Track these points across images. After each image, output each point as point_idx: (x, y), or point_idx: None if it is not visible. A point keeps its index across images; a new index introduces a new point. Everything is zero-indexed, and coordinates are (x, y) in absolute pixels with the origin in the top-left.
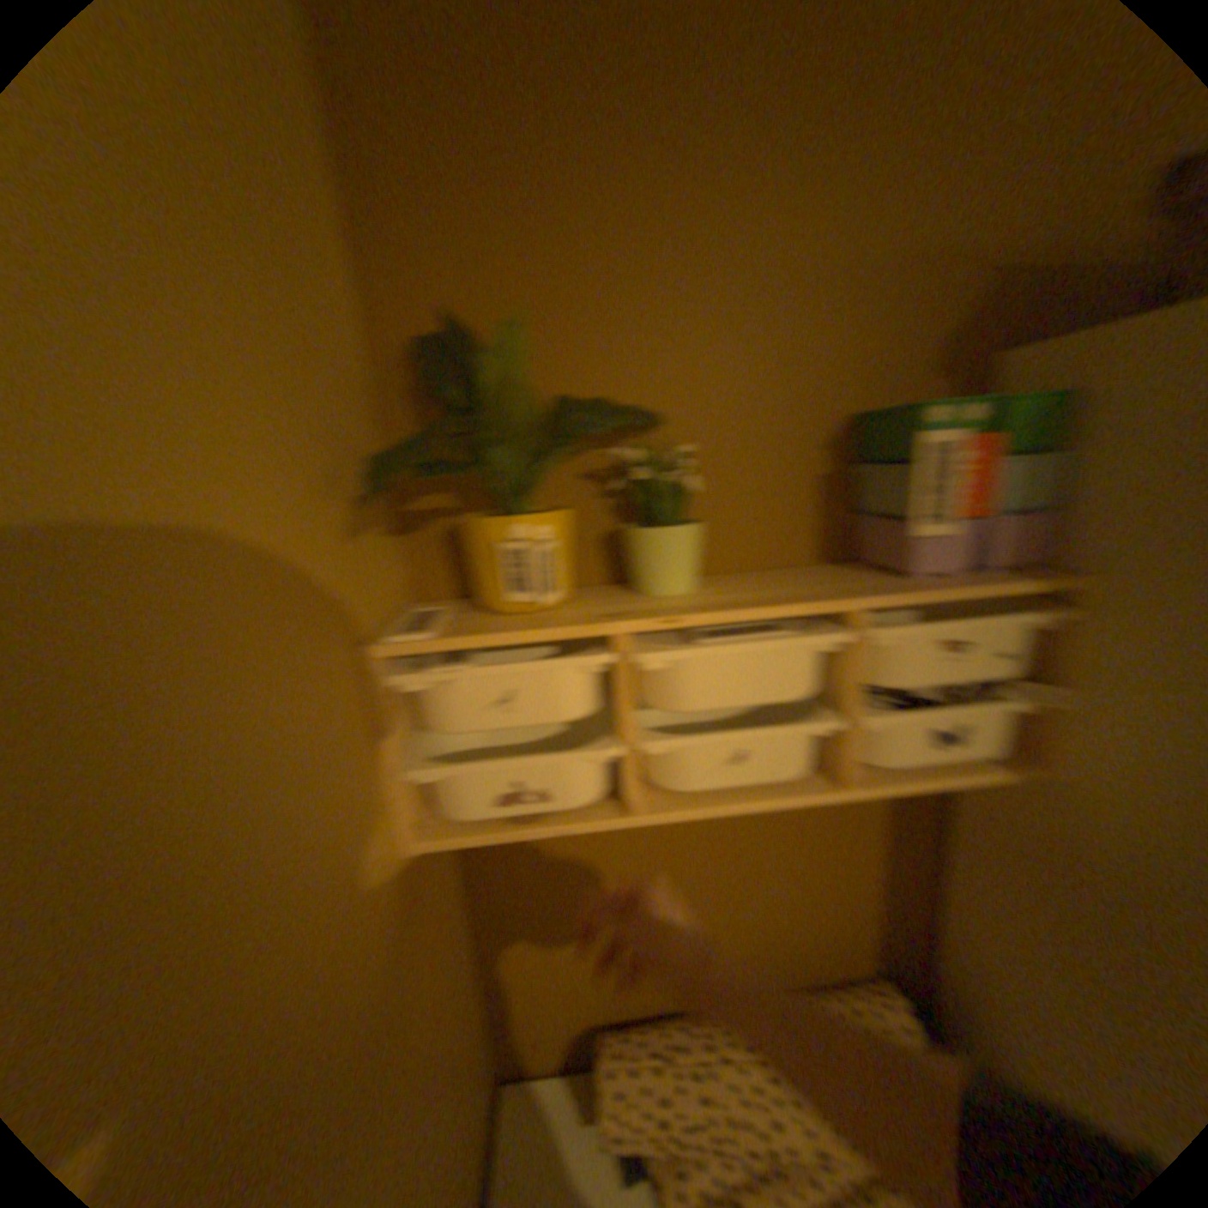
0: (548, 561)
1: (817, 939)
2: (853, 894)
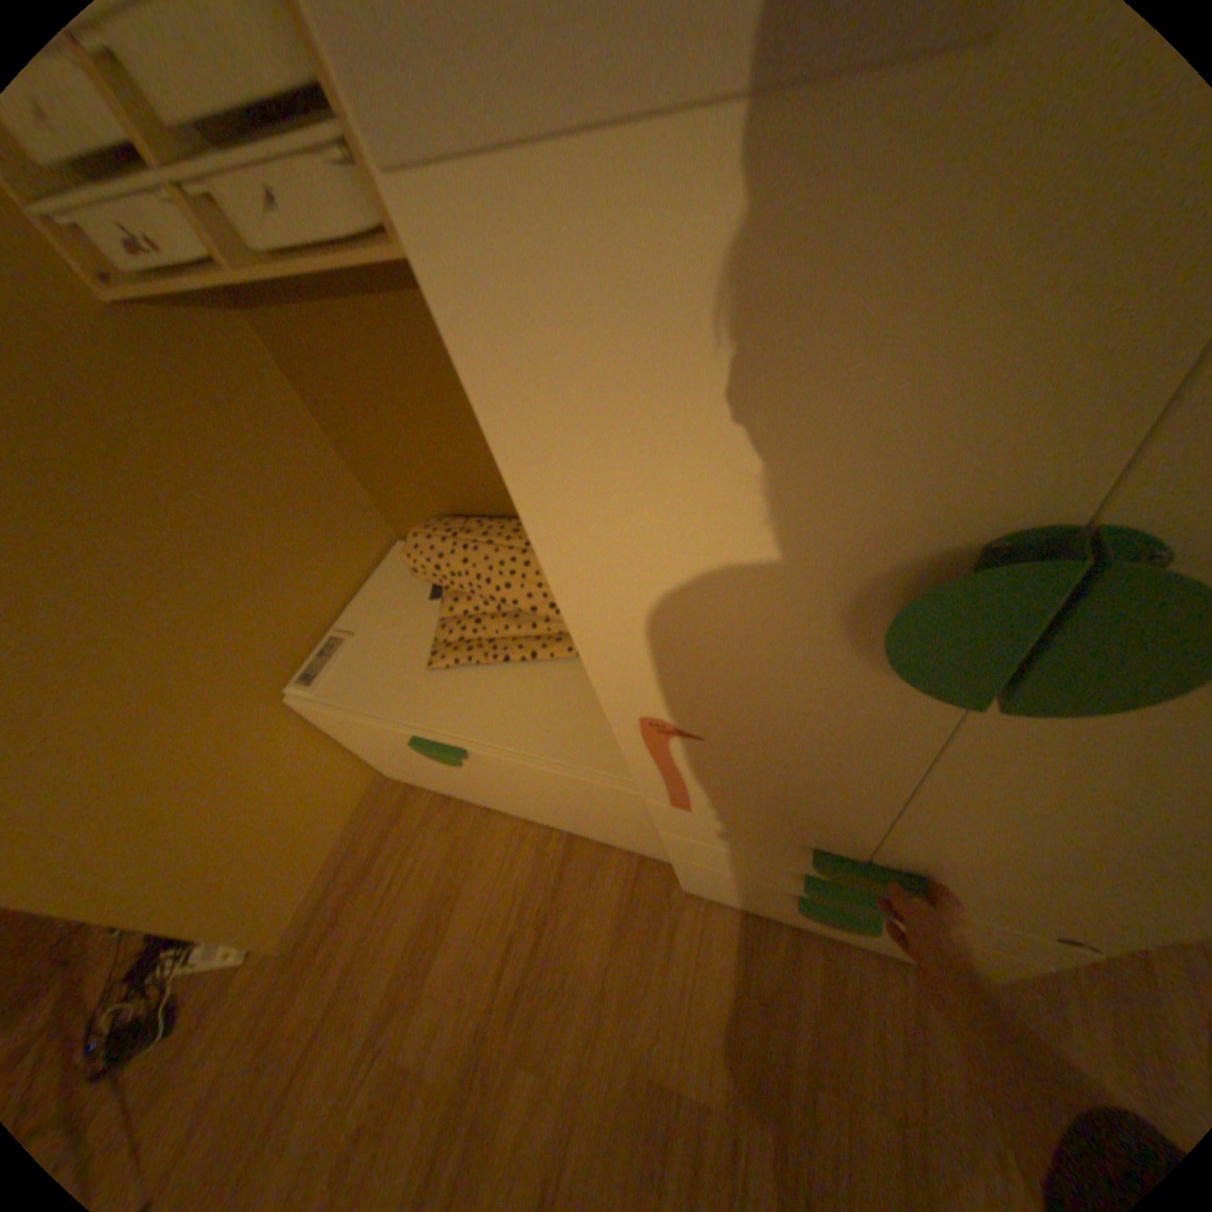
0: None
1: None
2: None
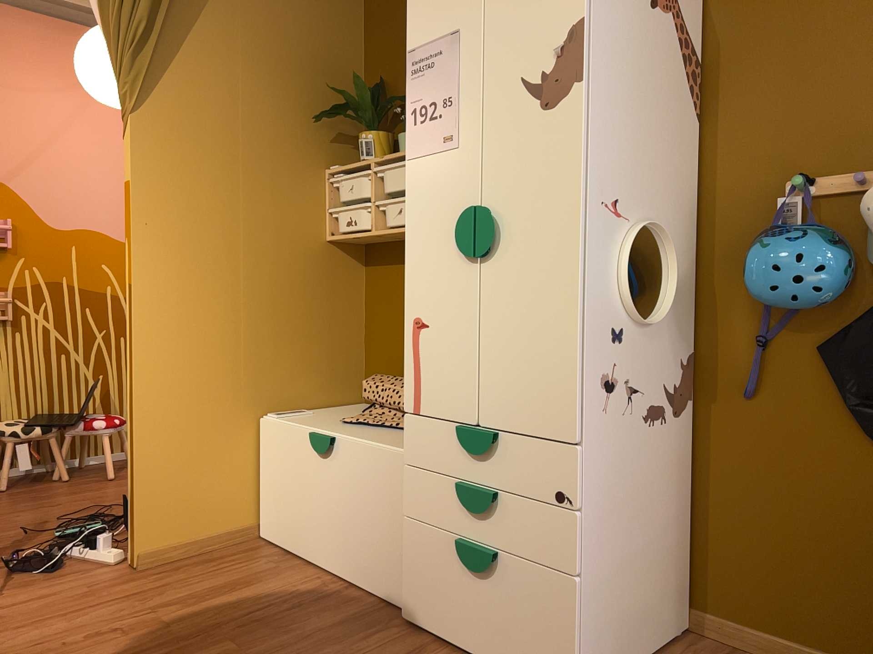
0: (368, 146)
1: None
2: None
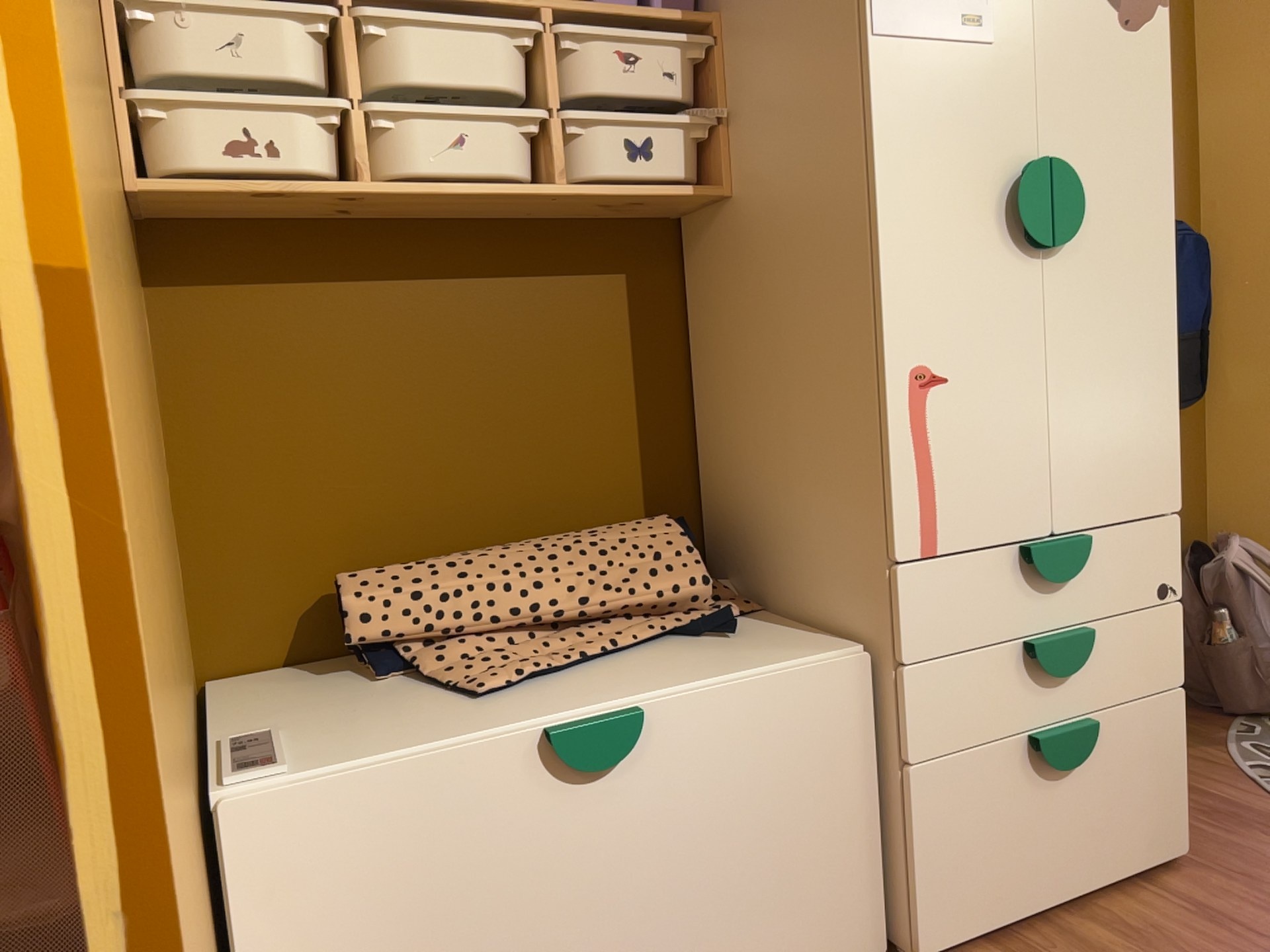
0: None
1: (581, 478)
2: (610, 420)
